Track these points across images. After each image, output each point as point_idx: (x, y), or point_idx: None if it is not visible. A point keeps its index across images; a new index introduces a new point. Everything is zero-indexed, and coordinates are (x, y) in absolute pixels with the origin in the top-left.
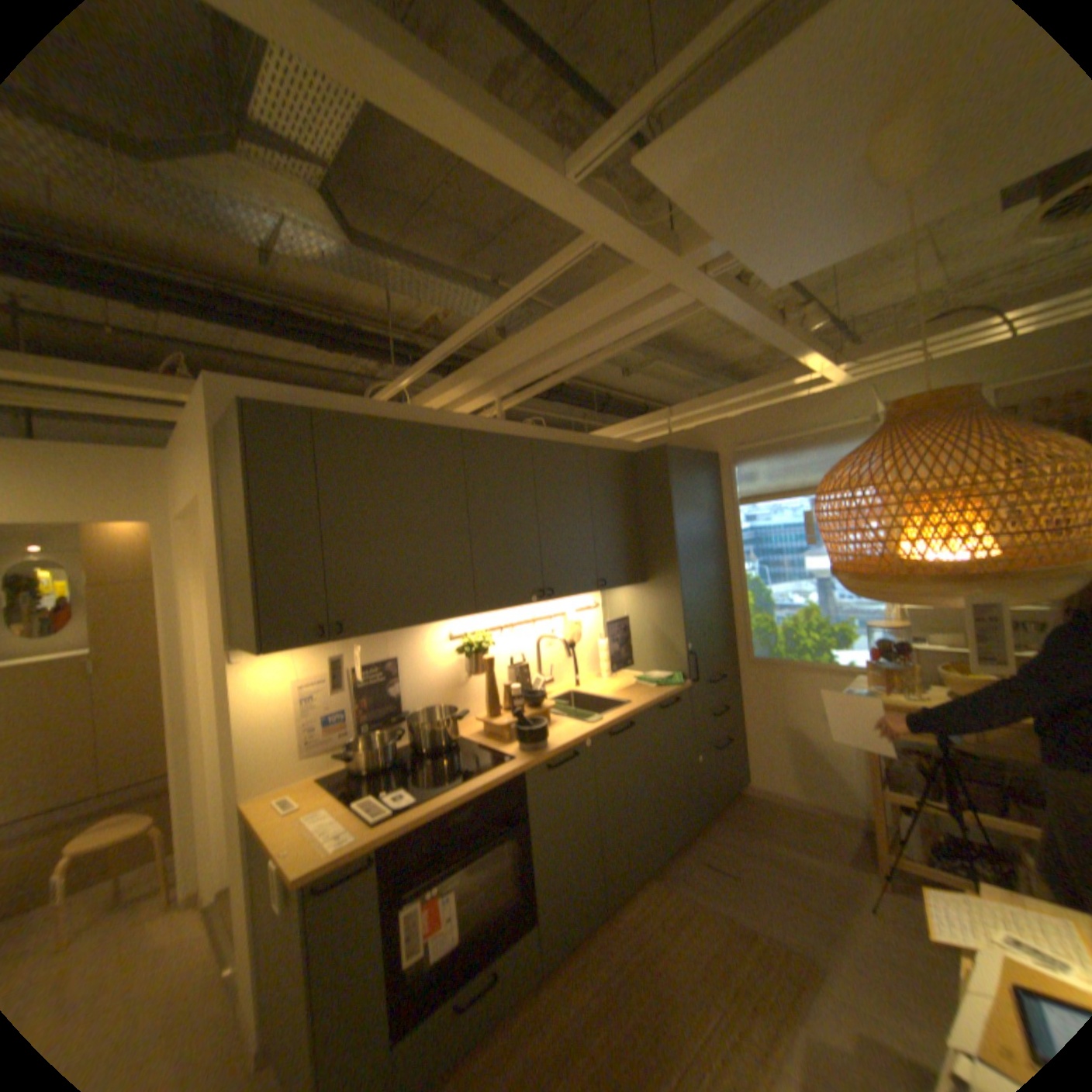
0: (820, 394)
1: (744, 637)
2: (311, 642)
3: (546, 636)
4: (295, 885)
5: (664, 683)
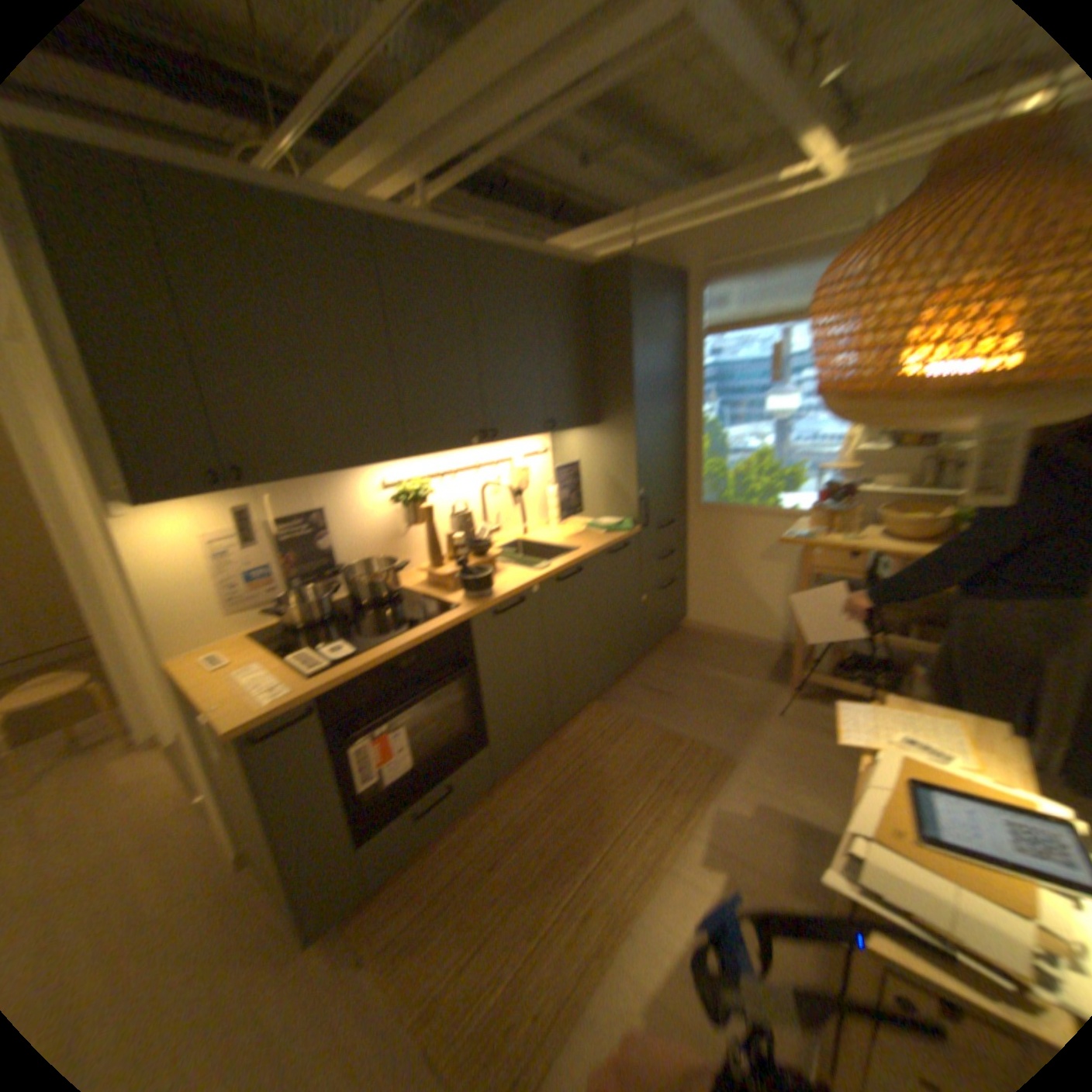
0: (815, 190)
1: (695, 482)
2: (208, 490)
3: (492, 483)
4: (230, 736)
5: (614, 528)
